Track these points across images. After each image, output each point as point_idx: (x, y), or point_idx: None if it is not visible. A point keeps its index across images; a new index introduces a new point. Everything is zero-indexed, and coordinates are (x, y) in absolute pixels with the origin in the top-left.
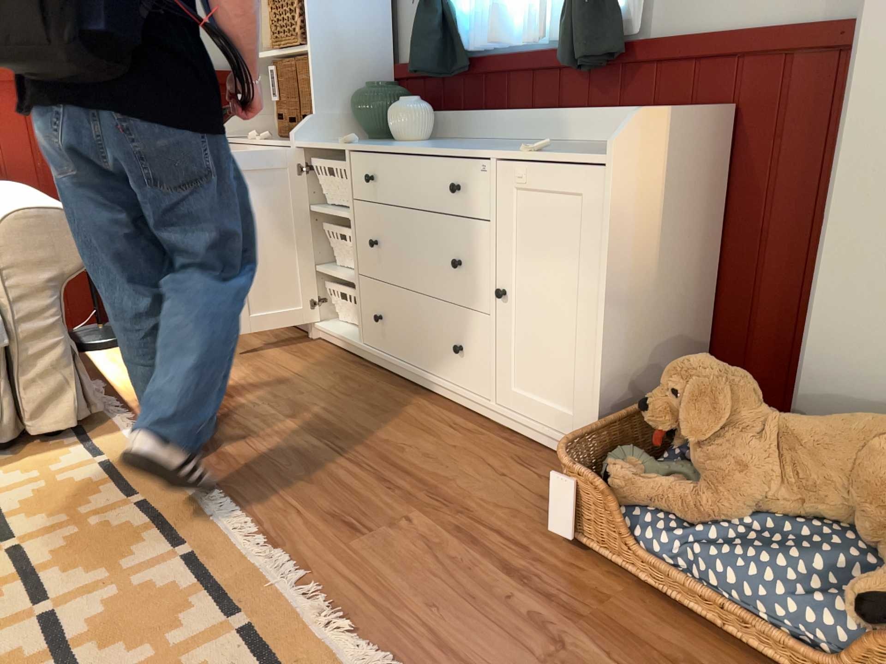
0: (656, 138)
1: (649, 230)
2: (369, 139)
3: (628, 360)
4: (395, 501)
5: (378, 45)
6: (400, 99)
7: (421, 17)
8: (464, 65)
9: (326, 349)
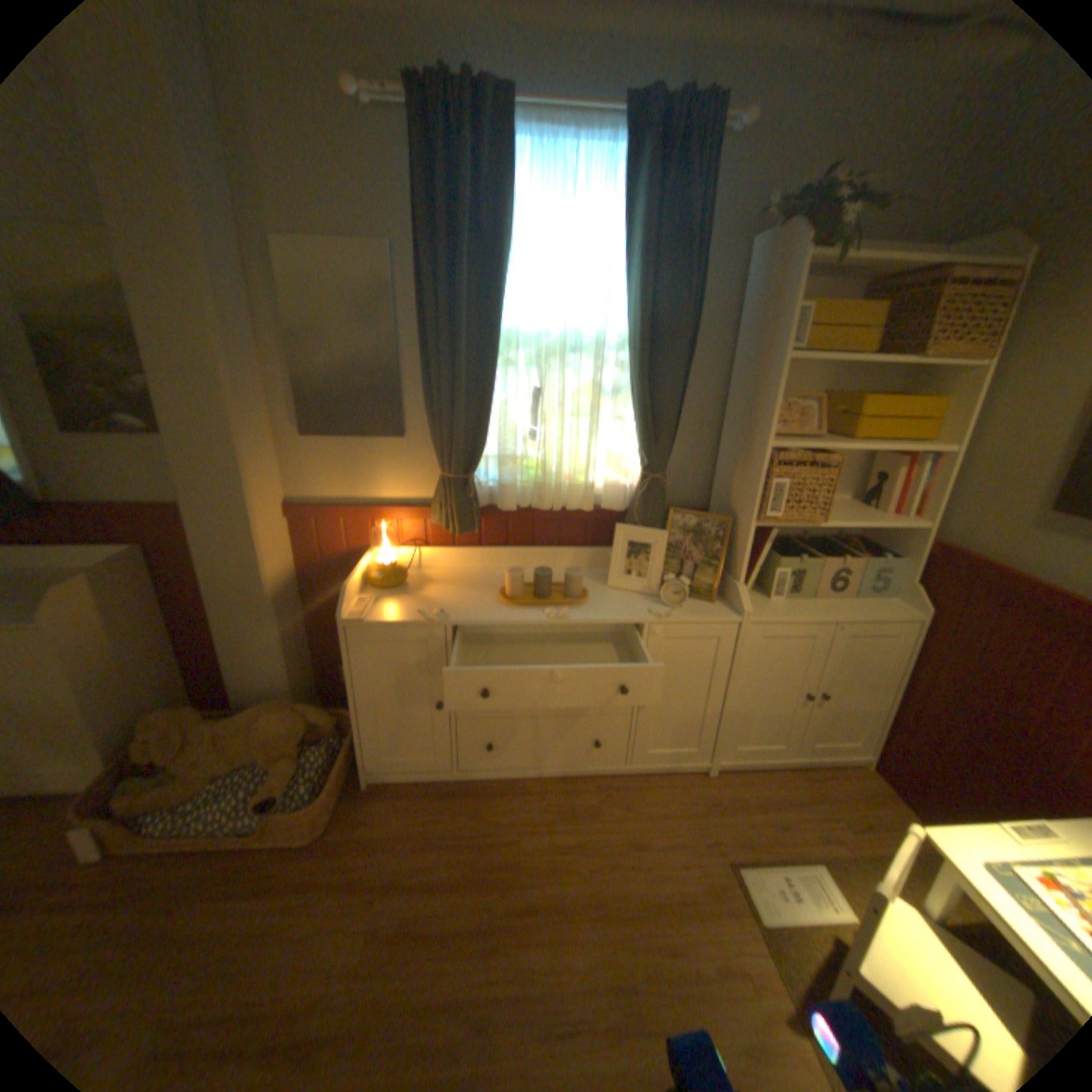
0: (81, 593)
1: (100, 643)
2: None
3: (115, 720)
4: None
5: None
6: None
7: None
8: None
9: None
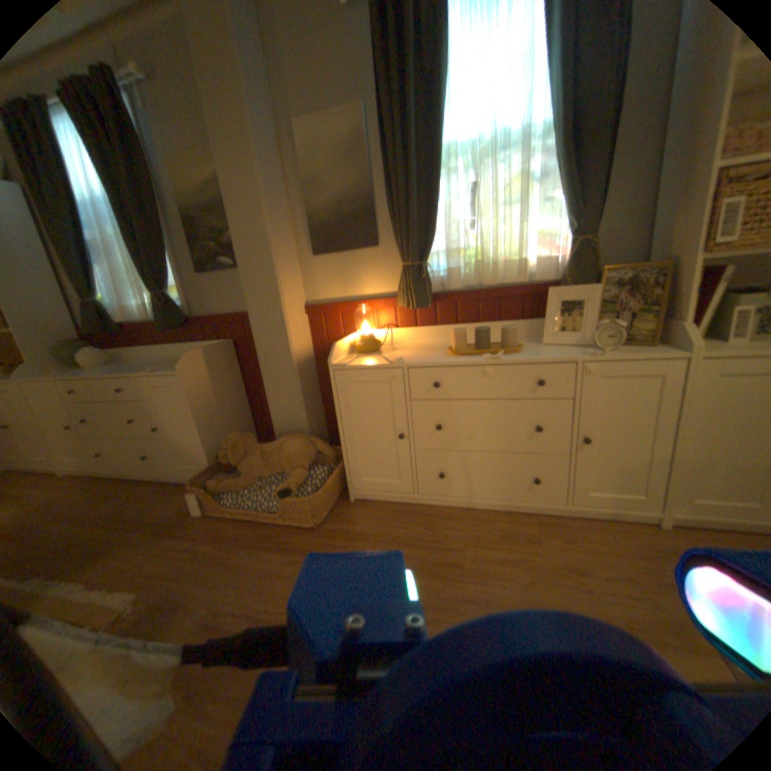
0: (199, 359)
1: (209, 391)
2: (69, 368)
3: (216, 440)
4: (121, 534)
5: (62, 320)
6: (82, 347)
7: (84, 307)
8: (115, 327)
9: (72, 479)
